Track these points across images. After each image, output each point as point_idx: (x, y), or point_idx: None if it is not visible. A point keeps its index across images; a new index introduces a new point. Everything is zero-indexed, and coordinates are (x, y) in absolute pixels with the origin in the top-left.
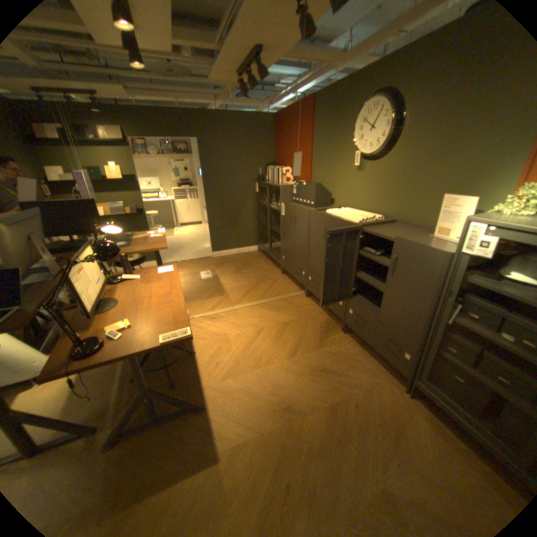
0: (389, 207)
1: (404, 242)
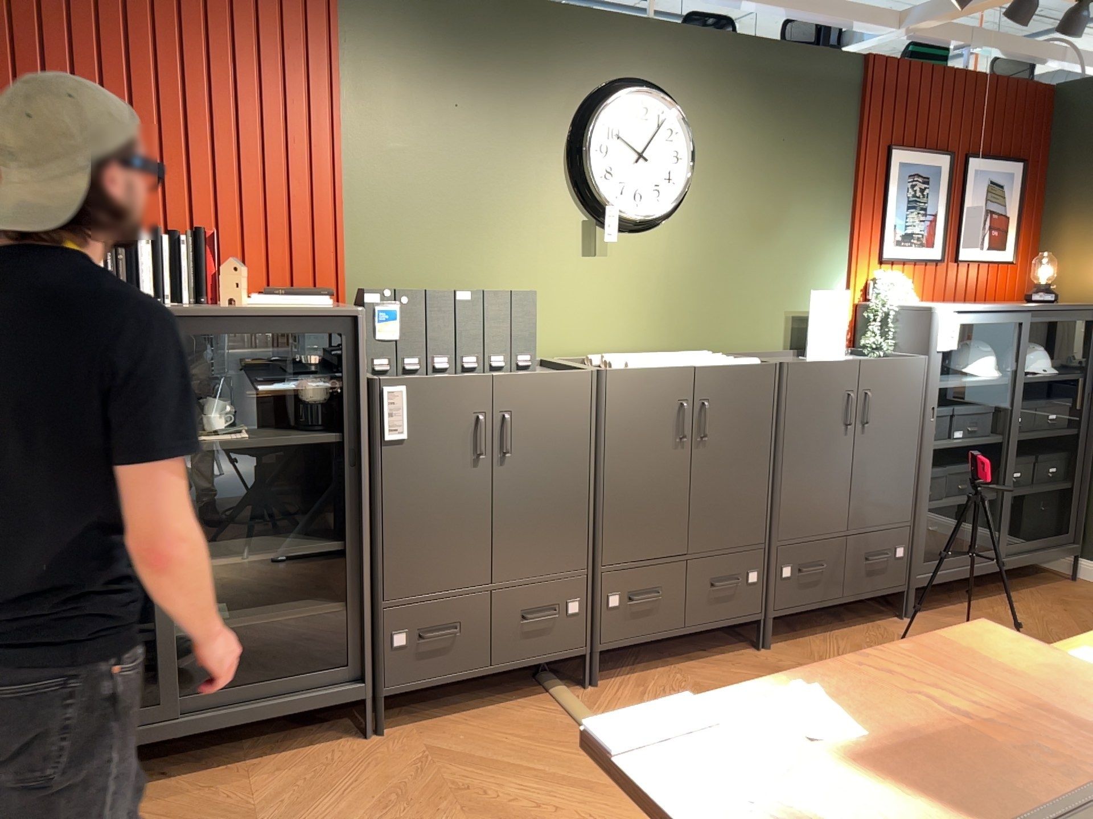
0: (686, 333)
1: (875, 364)
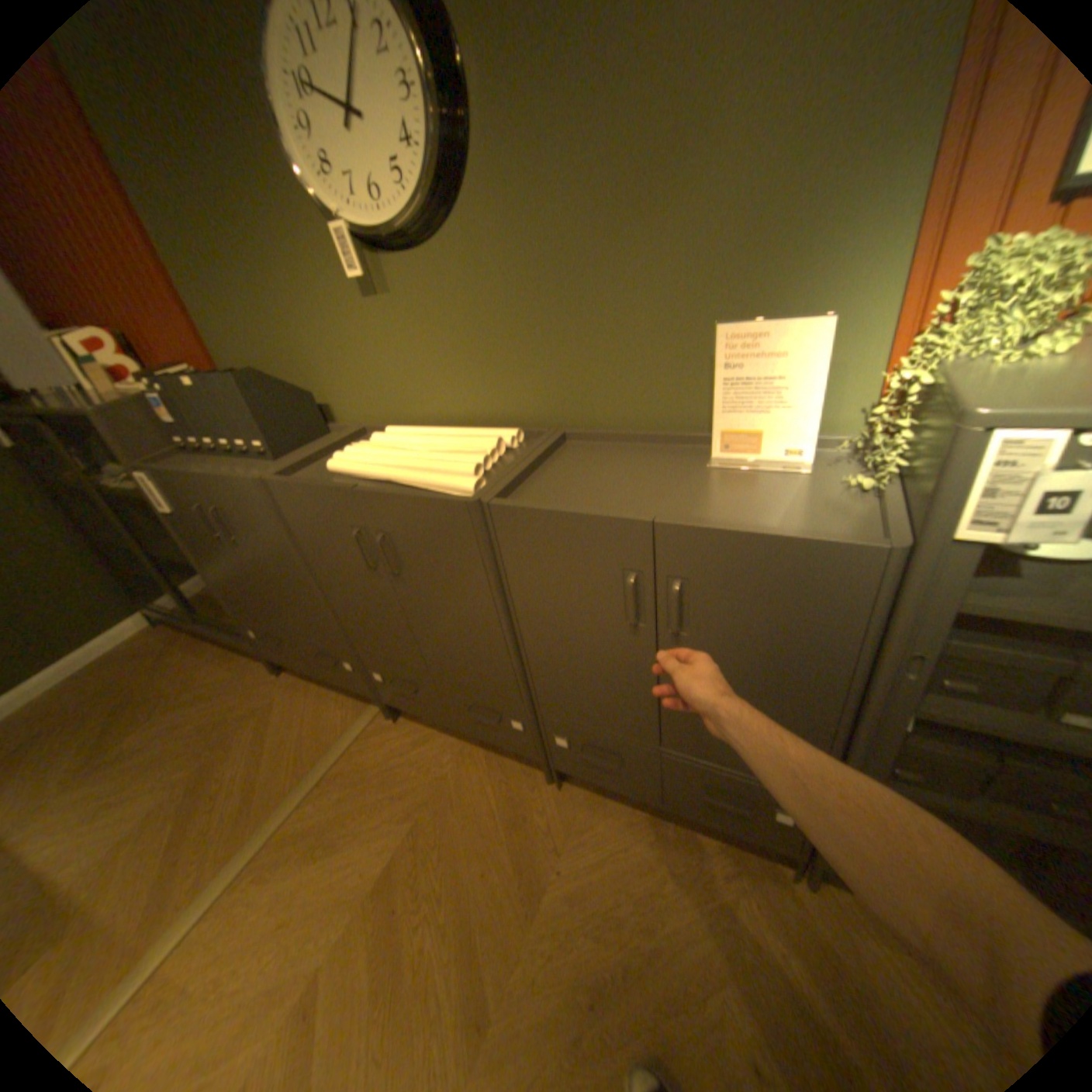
0: (522, 398)
1: (696, 536)
